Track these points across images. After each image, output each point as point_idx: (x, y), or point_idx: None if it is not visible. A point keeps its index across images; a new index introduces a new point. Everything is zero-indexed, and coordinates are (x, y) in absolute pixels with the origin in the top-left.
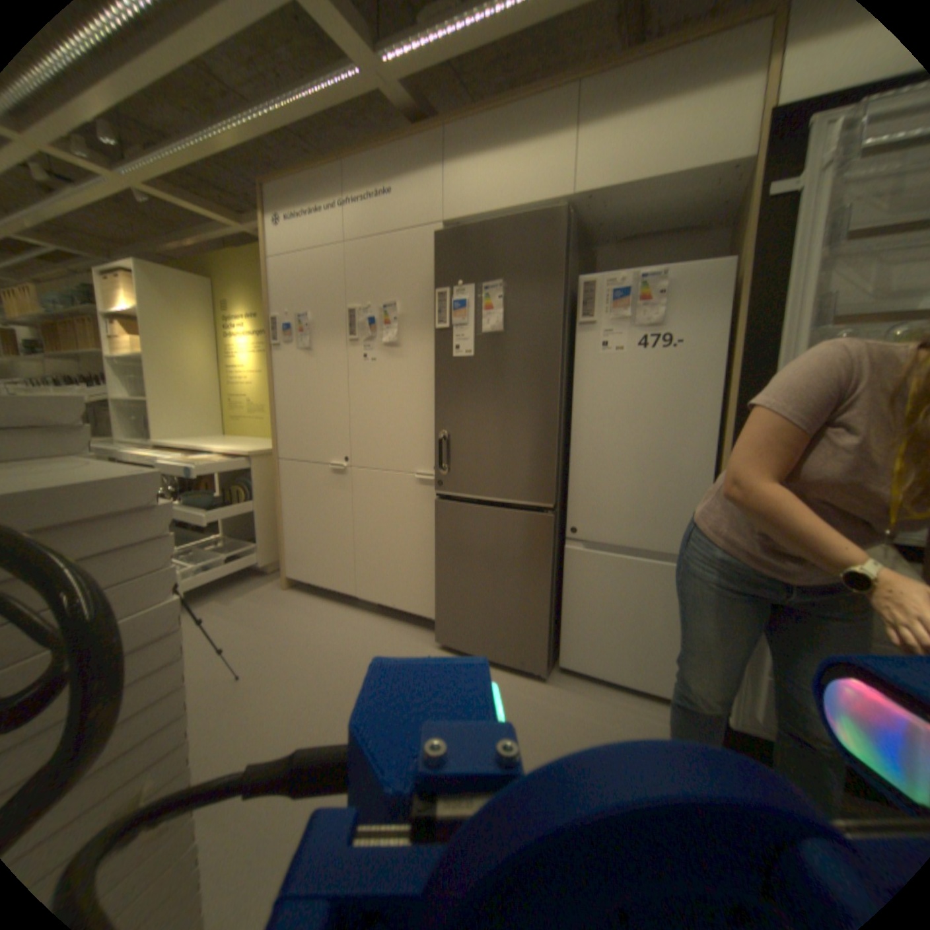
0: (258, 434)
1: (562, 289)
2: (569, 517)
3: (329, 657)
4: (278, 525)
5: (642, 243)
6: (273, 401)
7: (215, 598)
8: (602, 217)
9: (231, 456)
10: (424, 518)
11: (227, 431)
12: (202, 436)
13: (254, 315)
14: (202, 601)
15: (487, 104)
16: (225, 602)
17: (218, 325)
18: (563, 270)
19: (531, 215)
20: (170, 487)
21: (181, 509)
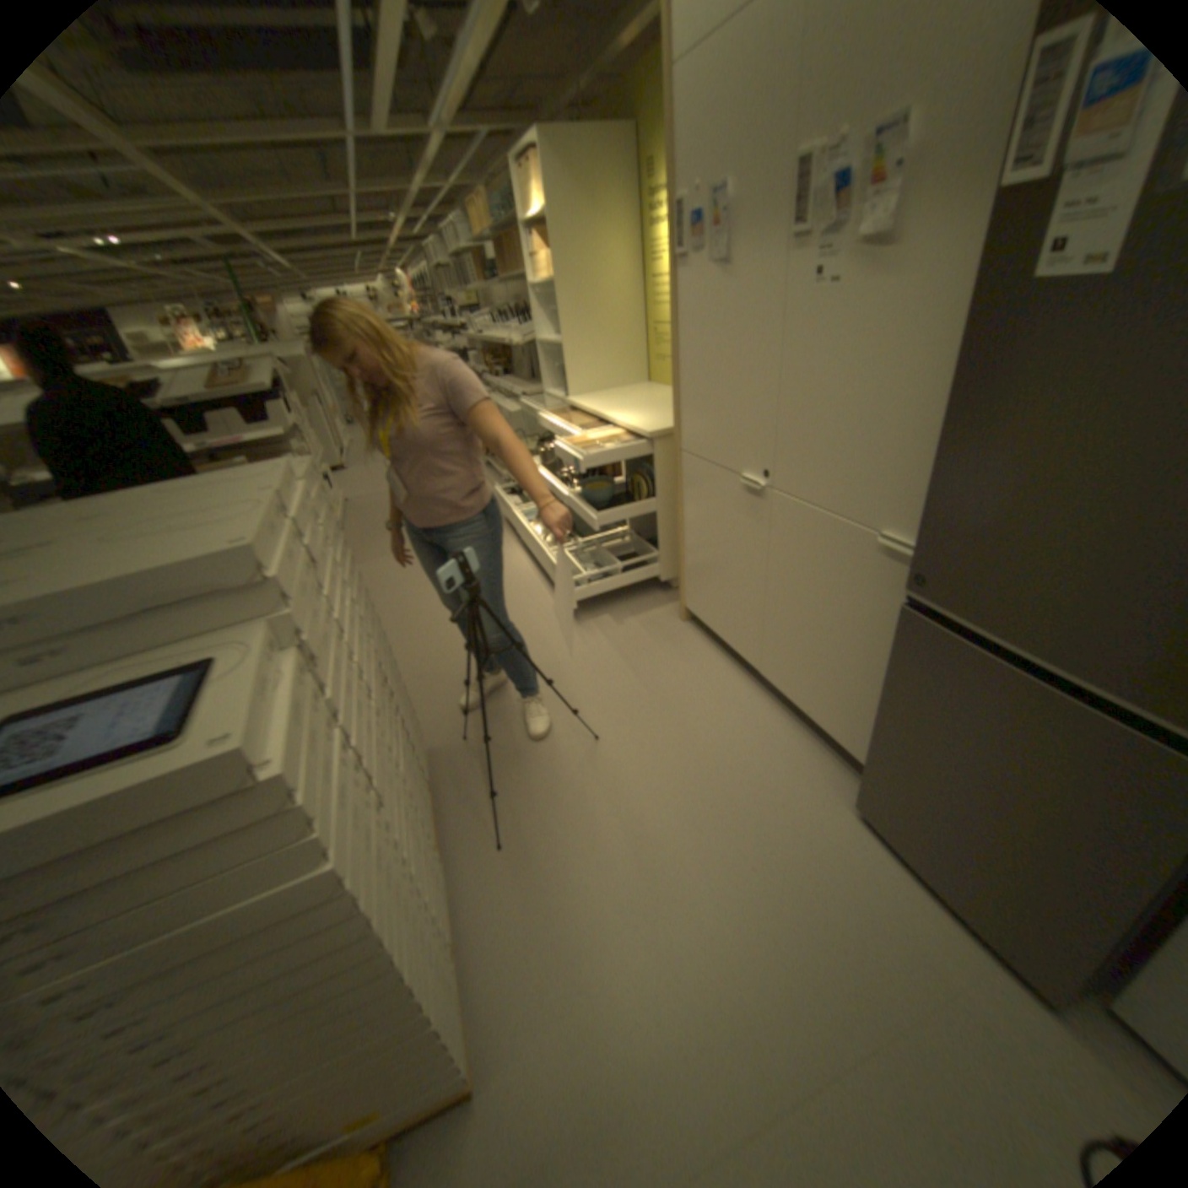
0: None
1: None
2: None
3: (698, 755)
4: (677, 541)
5: None
6: (675, 359)
7: (609, 609)
8: None
9: (634, 432)
10: (881, 616)
11: (652, 377)
12: (622, 386)
13: None
14: (597, 611)
15: None
16: (617, 619)
17: (643, 205)
18: None
19: None
20: (575, 467)
21: (578, 501)
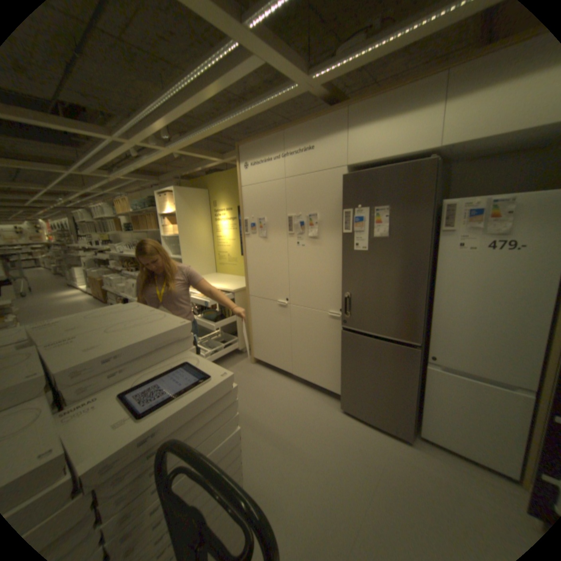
0: (234, 273)
1: (432, 212)
2: (430, 349)
3: (281, 411)
4: (249, 330)
5: (489, 160)
6: (246, 265)
7: None
8: (460, 153)
9: (224, 291)
10: (333, 338)
11: (218, 271)
12: (206, 274)
13: (231, 209)
14: None
15: (379, 92)
16: None
17: (212, 214)
18: (433, 200)
19: (410, 165)
20: (196, 307)
21: (202, 320)
